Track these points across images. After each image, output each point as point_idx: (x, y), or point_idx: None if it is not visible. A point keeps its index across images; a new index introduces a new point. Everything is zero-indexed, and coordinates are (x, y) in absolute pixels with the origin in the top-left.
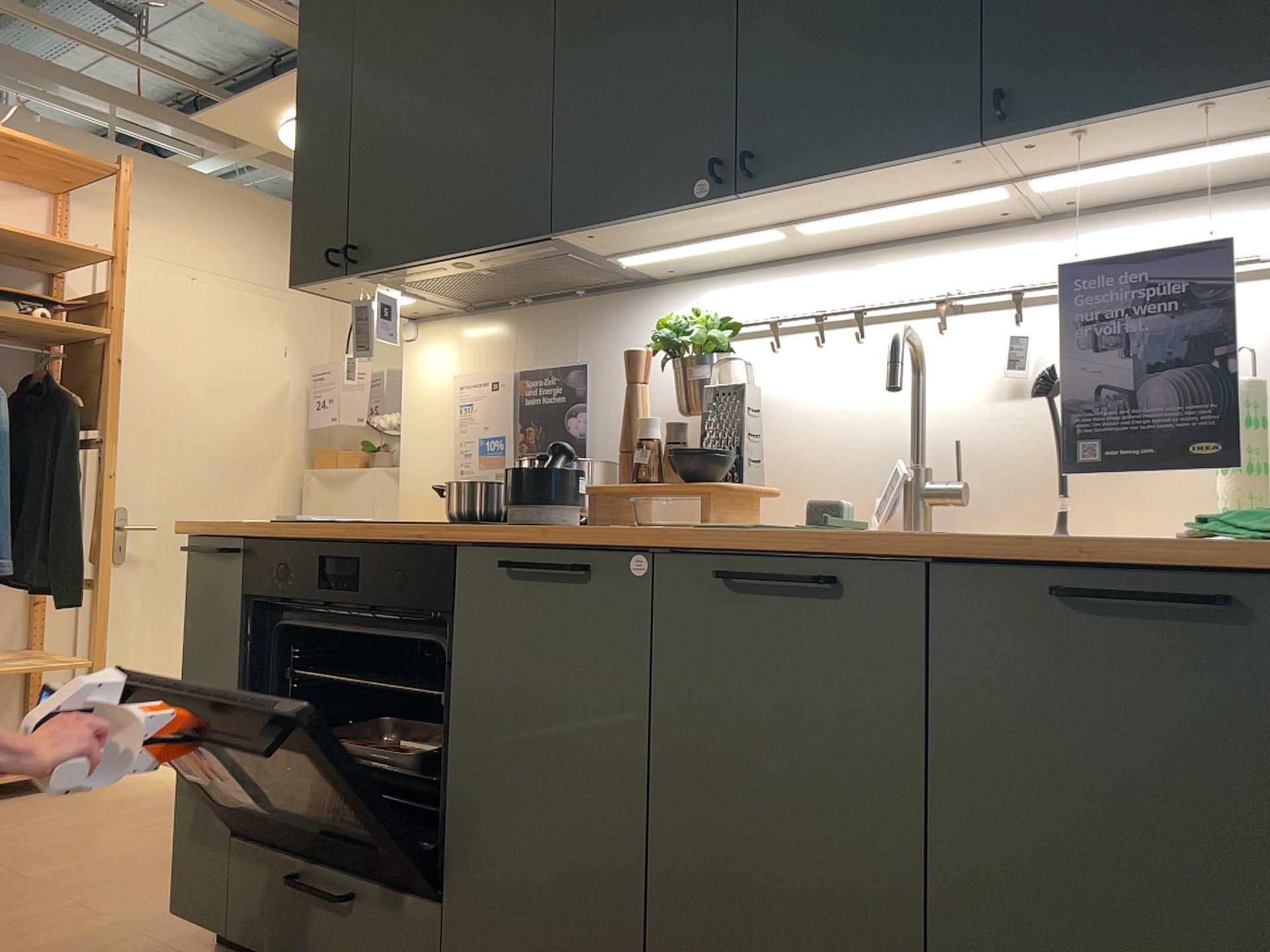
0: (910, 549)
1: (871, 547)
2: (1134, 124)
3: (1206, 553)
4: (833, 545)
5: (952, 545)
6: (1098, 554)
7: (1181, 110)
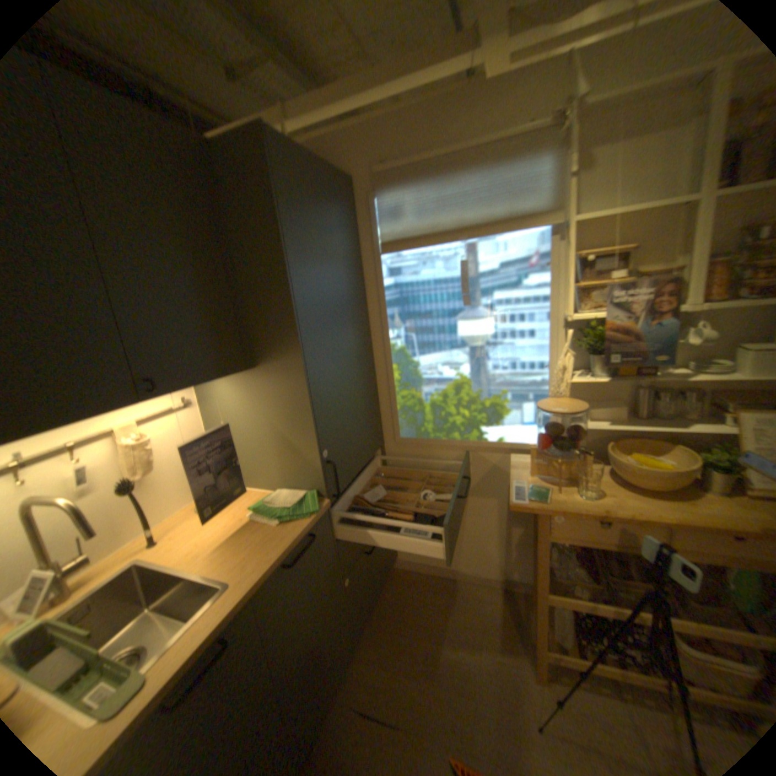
0: (246, 598)
1: (233, 613)
2: (190, 383)
3: (308, 529)
4: (217, 629)
5: (260, 583)
6: (290, 548)
7: (208, 380)
